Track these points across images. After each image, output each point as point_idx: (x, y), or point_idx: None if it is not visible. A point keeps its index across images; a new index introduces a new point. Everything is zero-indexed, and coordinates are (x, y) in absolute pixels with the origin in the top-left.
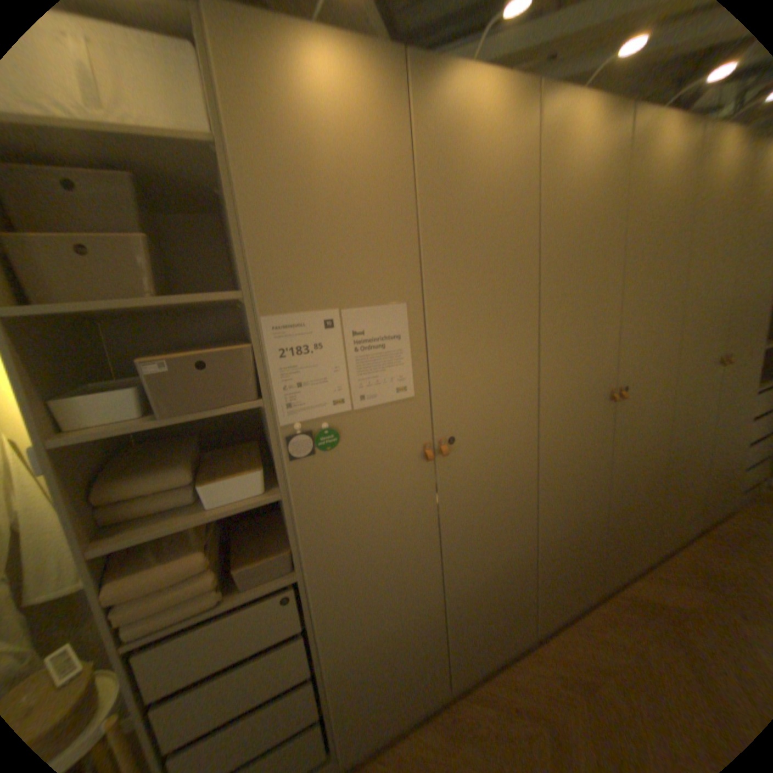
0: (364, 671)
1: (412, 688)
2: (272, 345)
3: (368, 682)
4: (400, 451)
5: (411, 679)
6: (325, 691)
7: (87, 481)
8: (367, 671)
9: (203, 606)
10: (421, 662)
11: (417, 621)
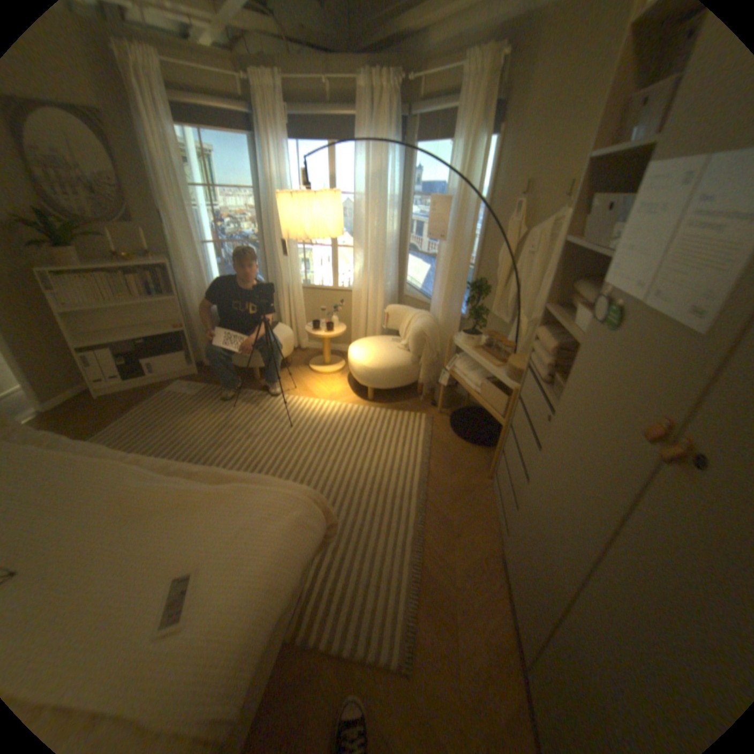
0: (529, 527)
1: (526, 599)
2: (640, 197)
3: (526, 537)
4: (645, 395)
5: (530, 592)
6: (524, 500)
7: (584, 275)
8: (529, 529)
9: (542, 374)
10: (537, 599)
11: (553, 568)
